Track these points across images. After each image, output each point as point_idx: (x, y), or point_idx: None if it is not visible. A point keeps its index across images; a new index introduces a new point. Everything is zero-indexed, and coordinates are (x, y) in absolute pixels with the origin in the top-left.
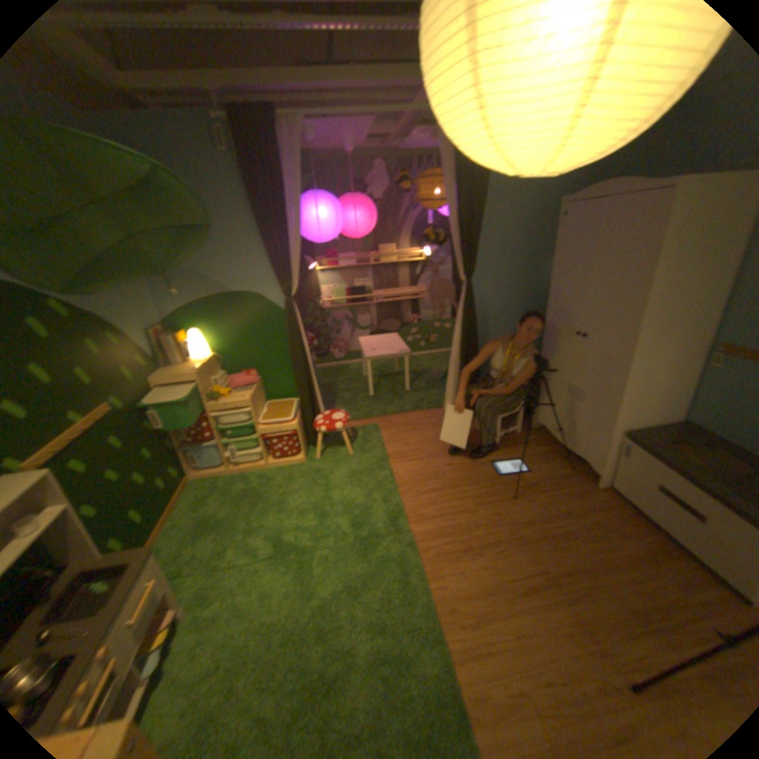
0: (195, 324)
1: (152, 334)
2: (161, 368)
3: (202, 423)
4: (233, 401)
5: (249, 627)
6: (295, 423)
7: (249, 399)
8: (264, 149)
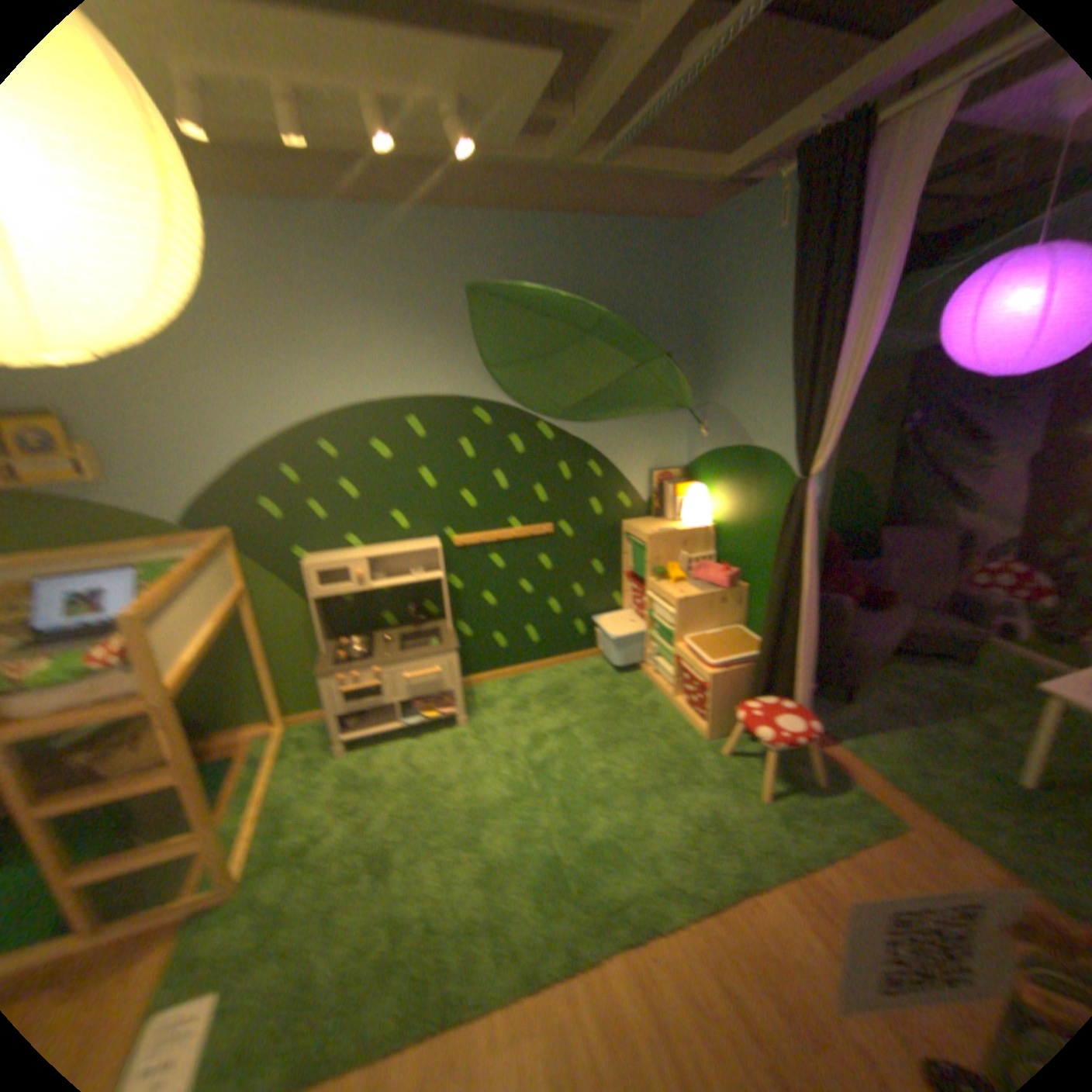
0: (710, 479)
1: (659, 477)
2: (650, 518)
3: (641, 597)
4: (667, 591)
5: (450, 782)
6: (711, 674)
7: (679, 600)
8: (843, 199)
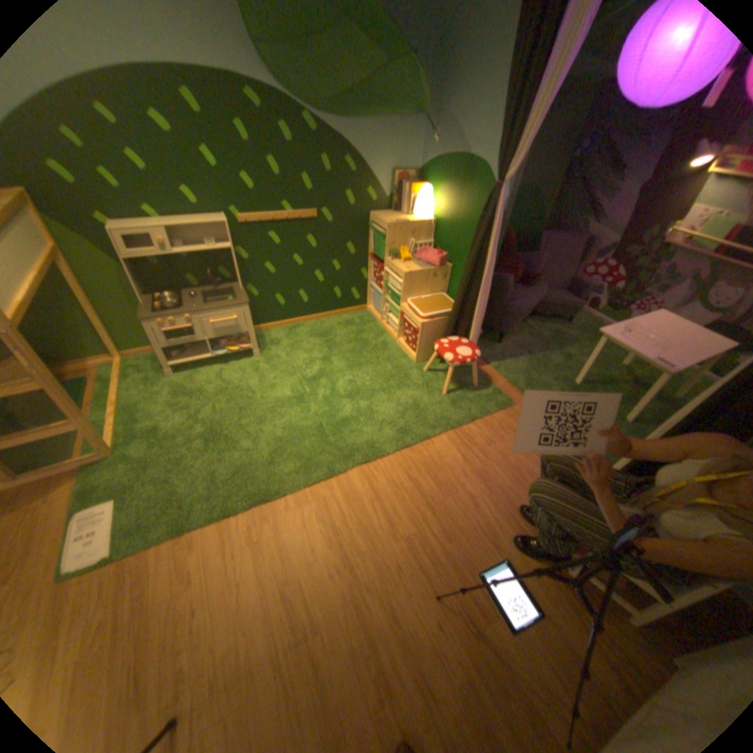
0: (437, 183)
1: (400, 177)
2: (391, 212)
3: (381, 272)
4: (399, 268)
5: (252, 390)
6: (421, 324)
7: (406, 274)
8: None
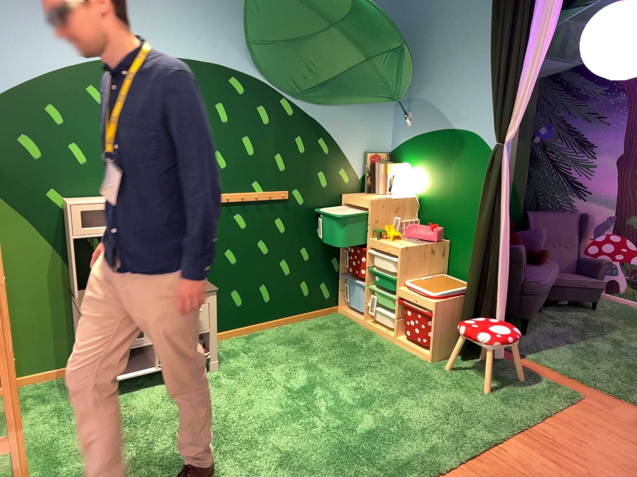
0: (415, 159)
1: (373, 157)
2: (366, 192)
3: (363, 256)
4: (392, 244)
5: (222, 409)
6: (436, 302)
7: (404, 248)
8: None
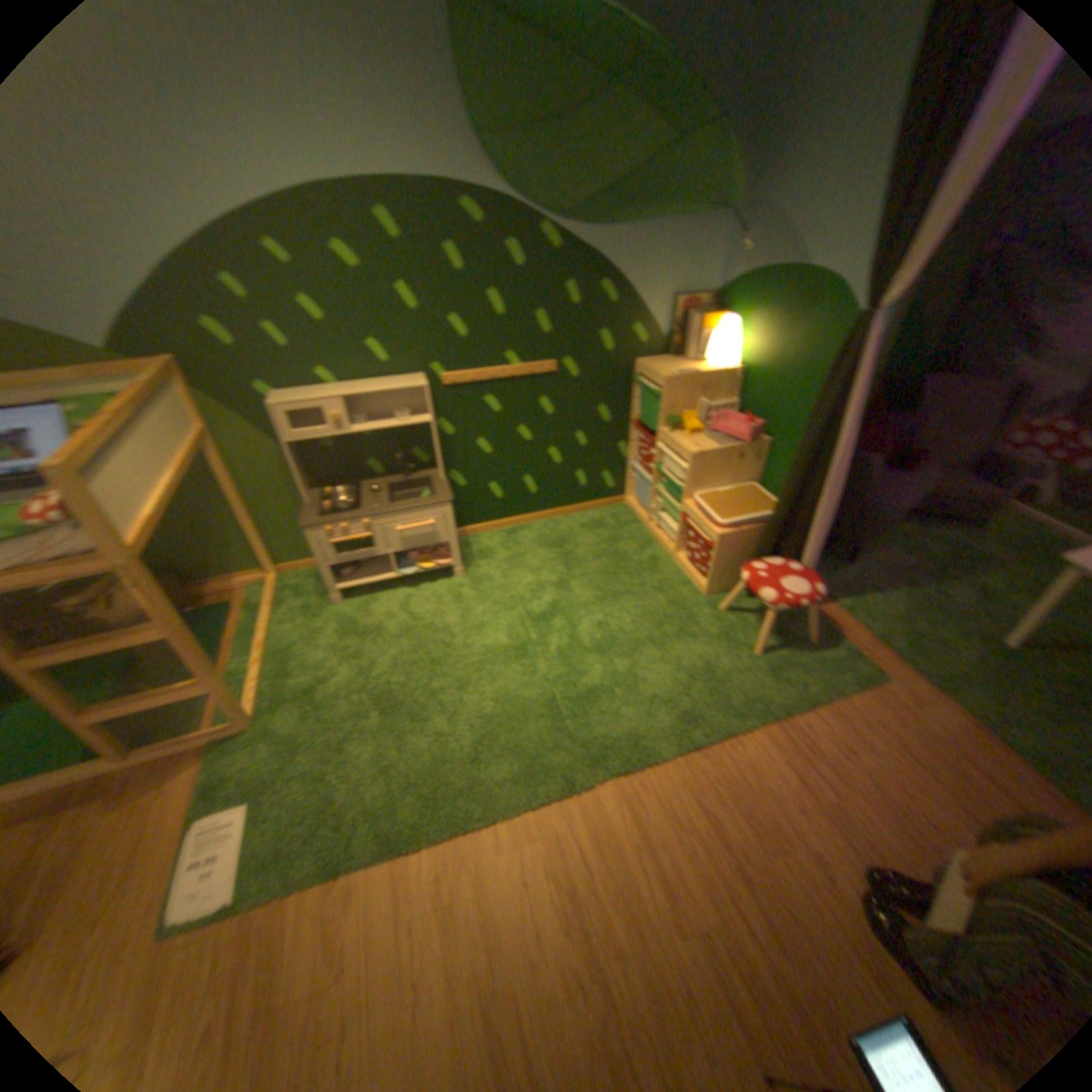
0: (748, 310)
1: (687, 305)
2: (671, 357)
3: (652, 449)
4: (683, 445)
5: (452, 631)
6: (721, 535)
7: (696, 456)
8: None
